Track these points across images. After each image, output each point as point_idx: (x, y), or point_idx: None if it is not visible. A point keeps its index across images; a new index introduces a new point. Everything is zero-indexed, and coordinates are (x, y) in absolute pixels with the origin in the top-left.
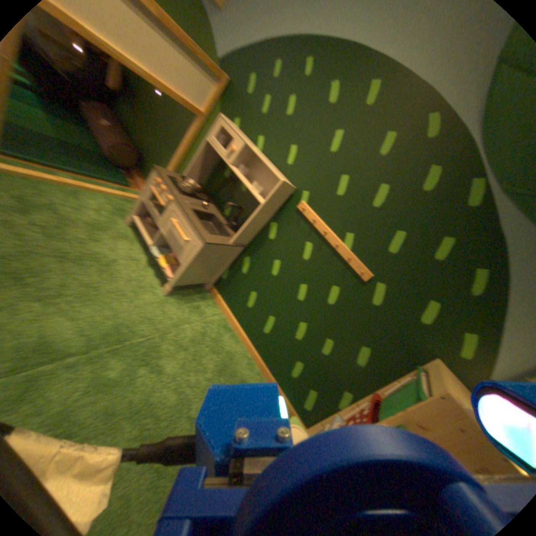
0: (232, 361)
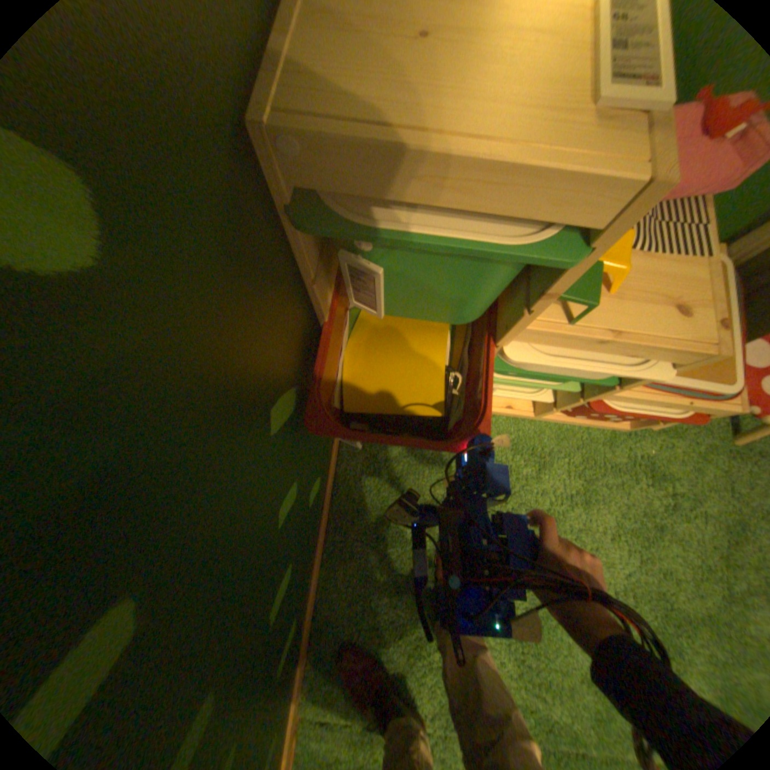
0: (377, 591)
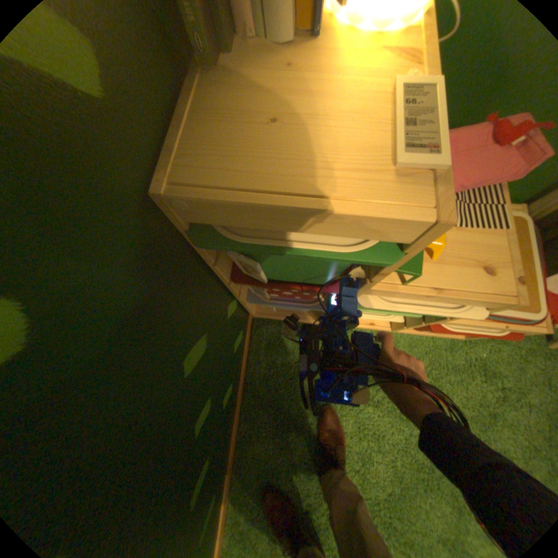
0: (277, 468)
